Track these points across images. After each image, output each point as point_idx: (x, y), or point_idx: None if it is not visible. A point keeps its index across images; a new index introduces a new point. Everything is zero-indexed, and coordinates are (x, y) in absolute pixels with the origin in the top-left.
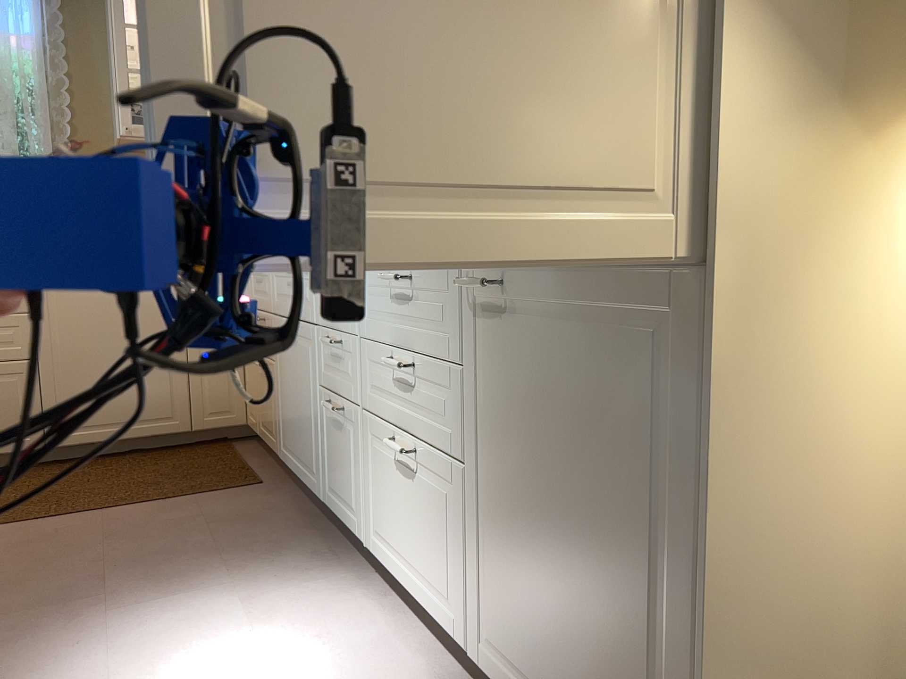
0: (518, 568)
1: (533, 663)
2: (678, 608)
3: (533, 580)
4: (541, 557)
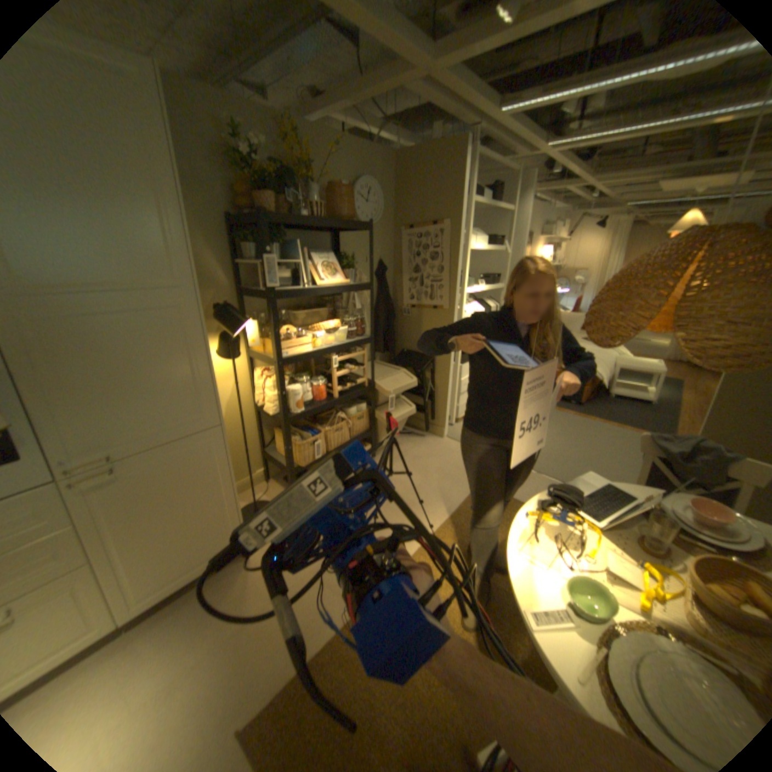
0: (145, 558)
1: (164, 575)
2: (221, 500)
3: (156, 552)
4: (160, 541)
